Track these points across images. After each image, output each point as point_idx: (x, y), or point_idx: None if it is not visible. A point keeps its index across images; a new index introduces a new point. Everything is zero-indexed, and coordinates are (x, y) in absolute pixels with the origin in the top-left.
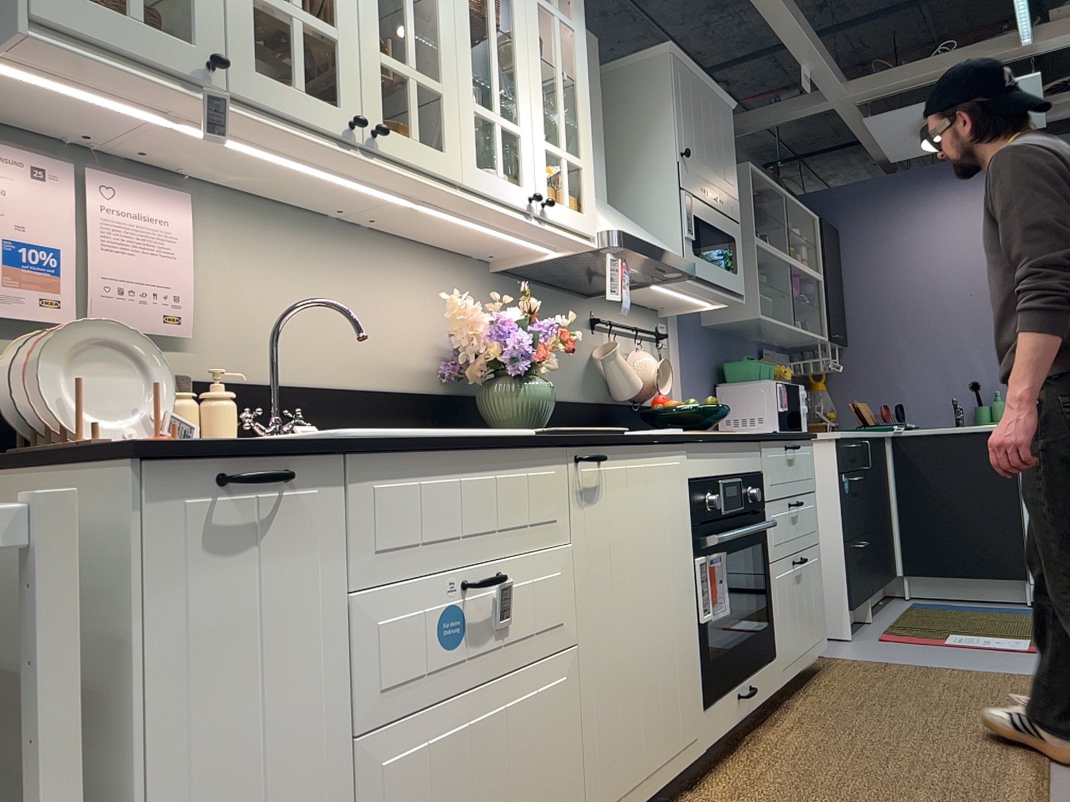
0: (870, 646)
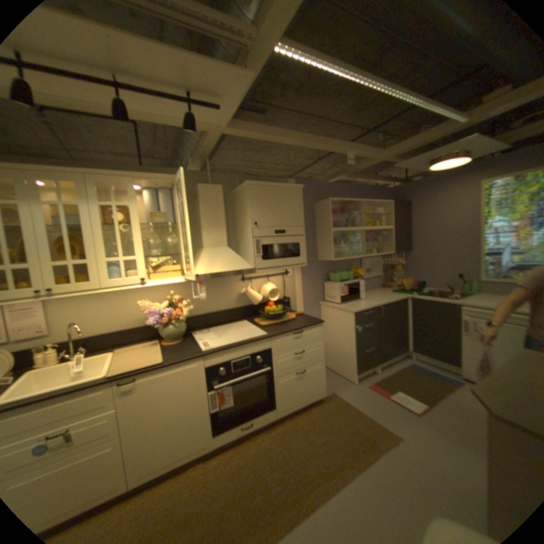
0: (358, 391)
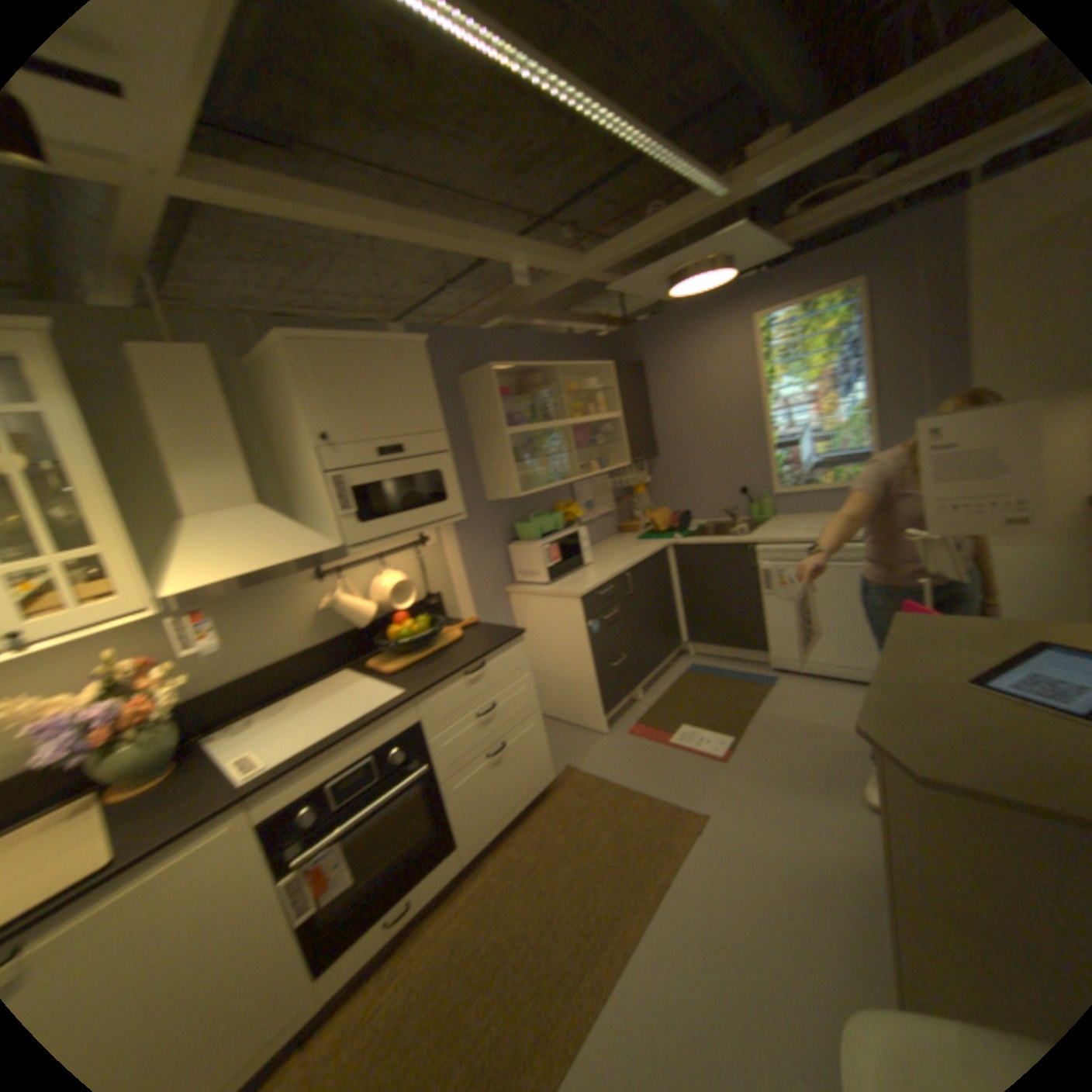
0: (614, 747)
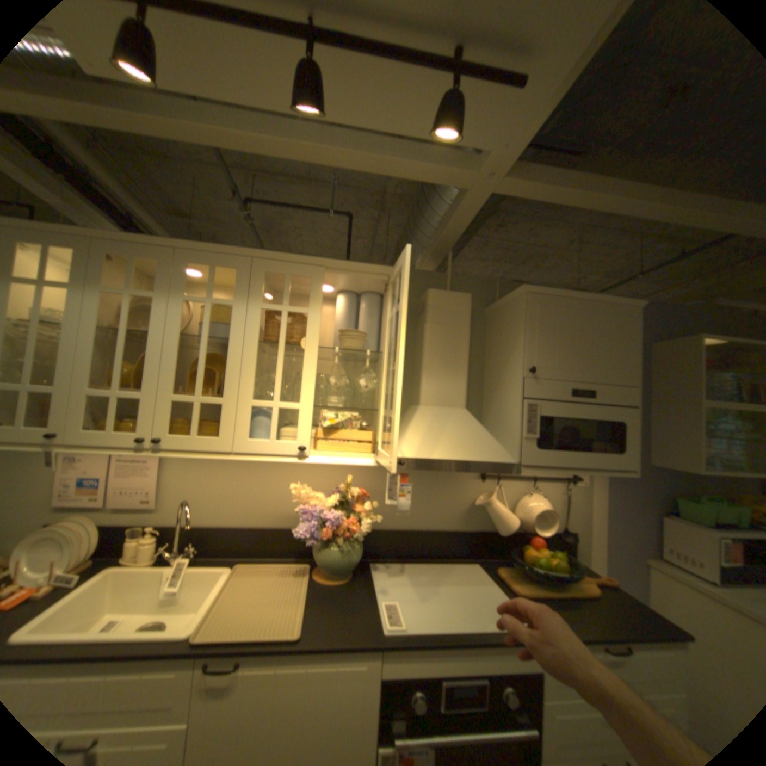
0: None
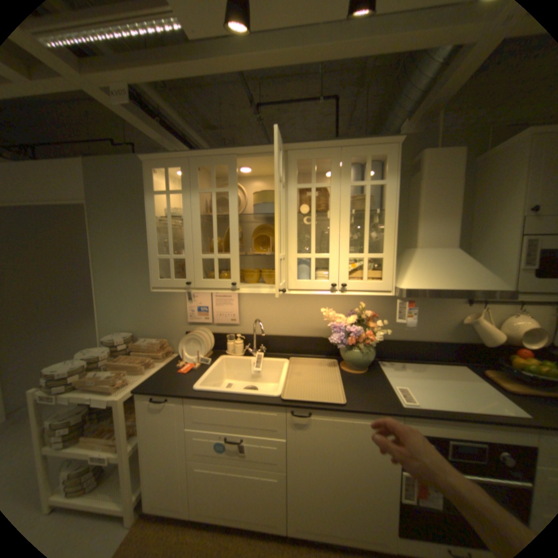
0: None
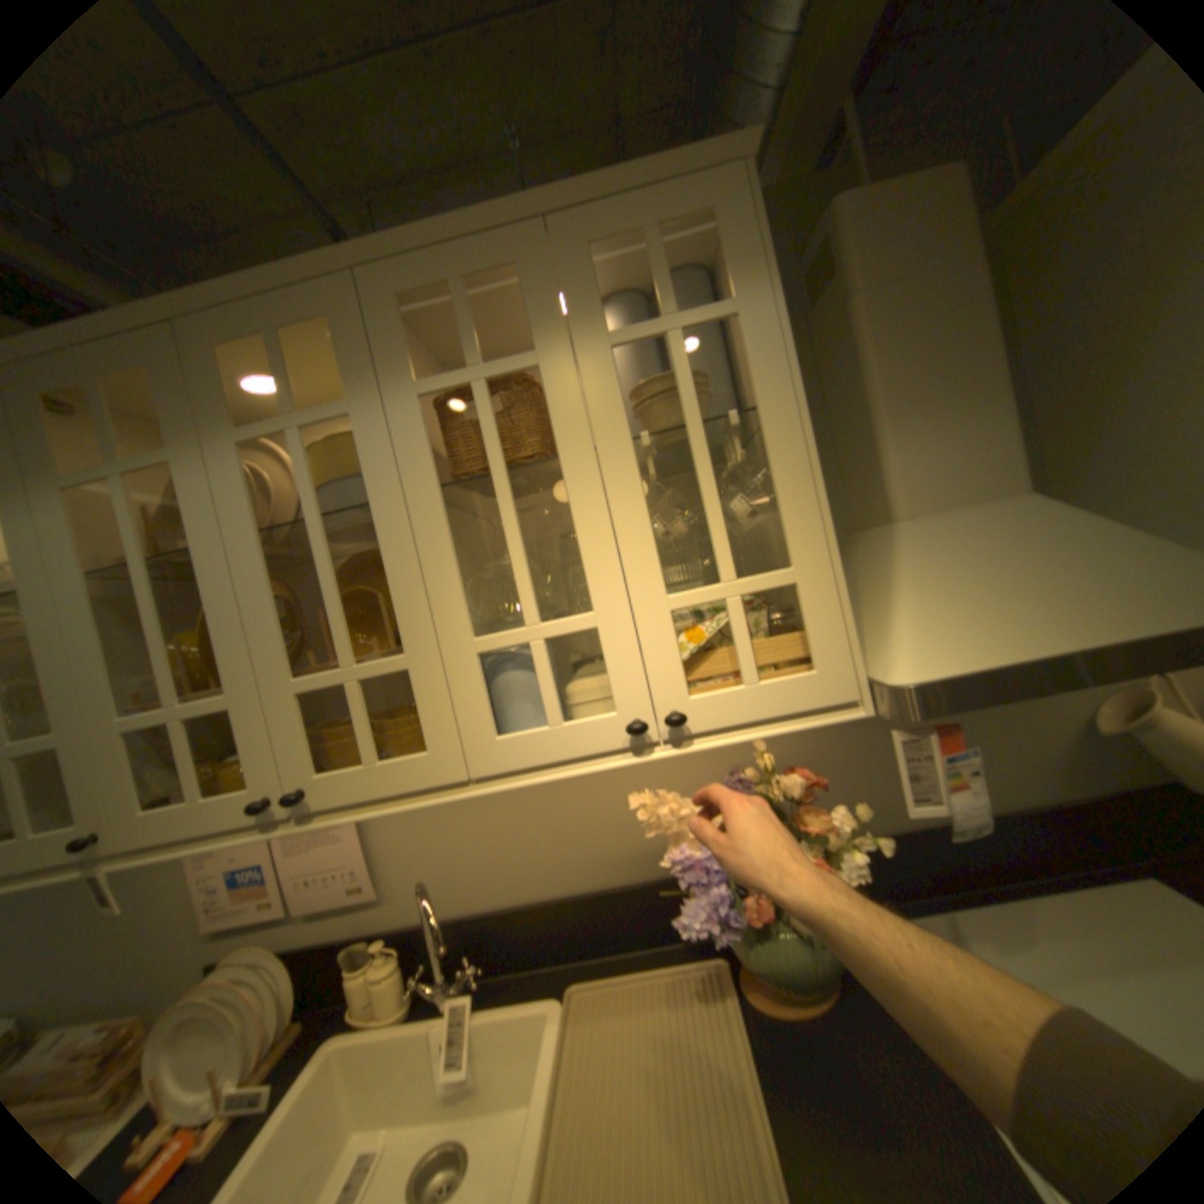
0: None
